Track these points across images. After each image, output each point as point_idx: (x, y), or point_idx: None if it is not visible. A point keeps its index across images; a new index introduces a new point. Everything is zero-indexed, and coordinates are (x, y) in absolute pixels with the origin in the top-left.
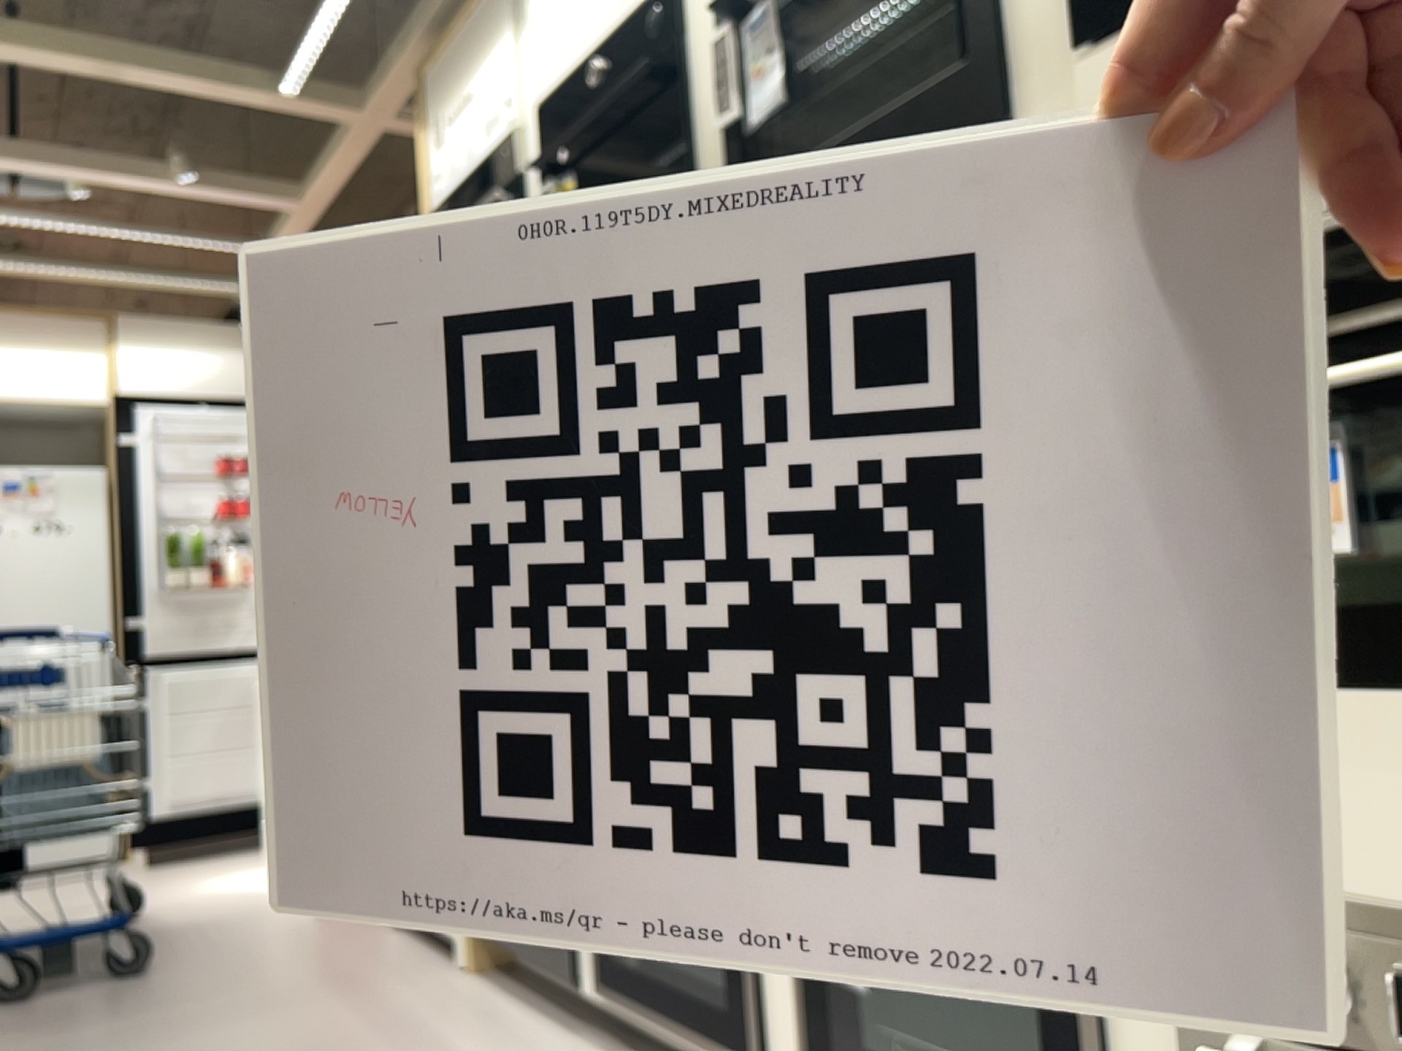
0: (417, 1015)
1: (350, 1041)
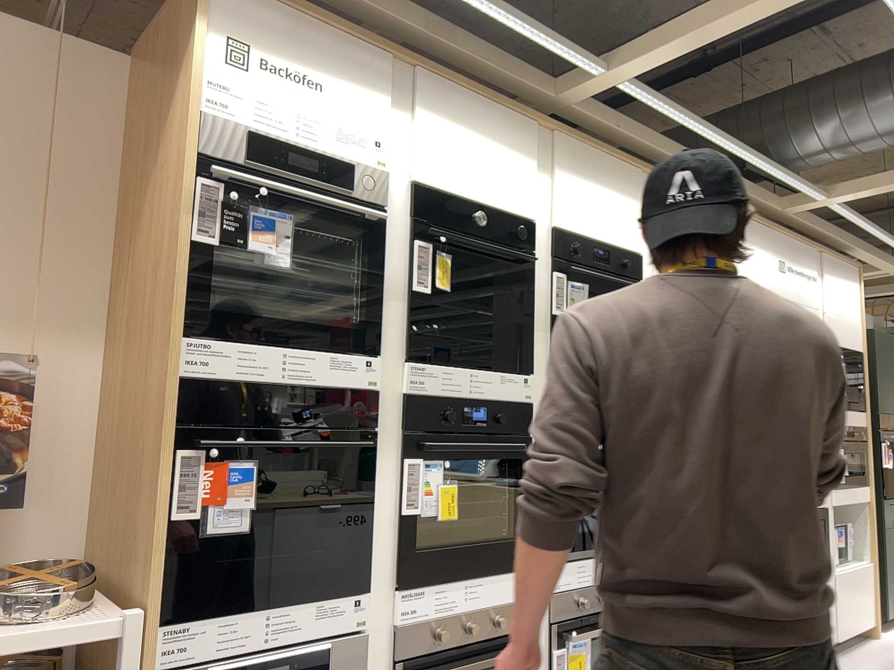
0: None
1: None
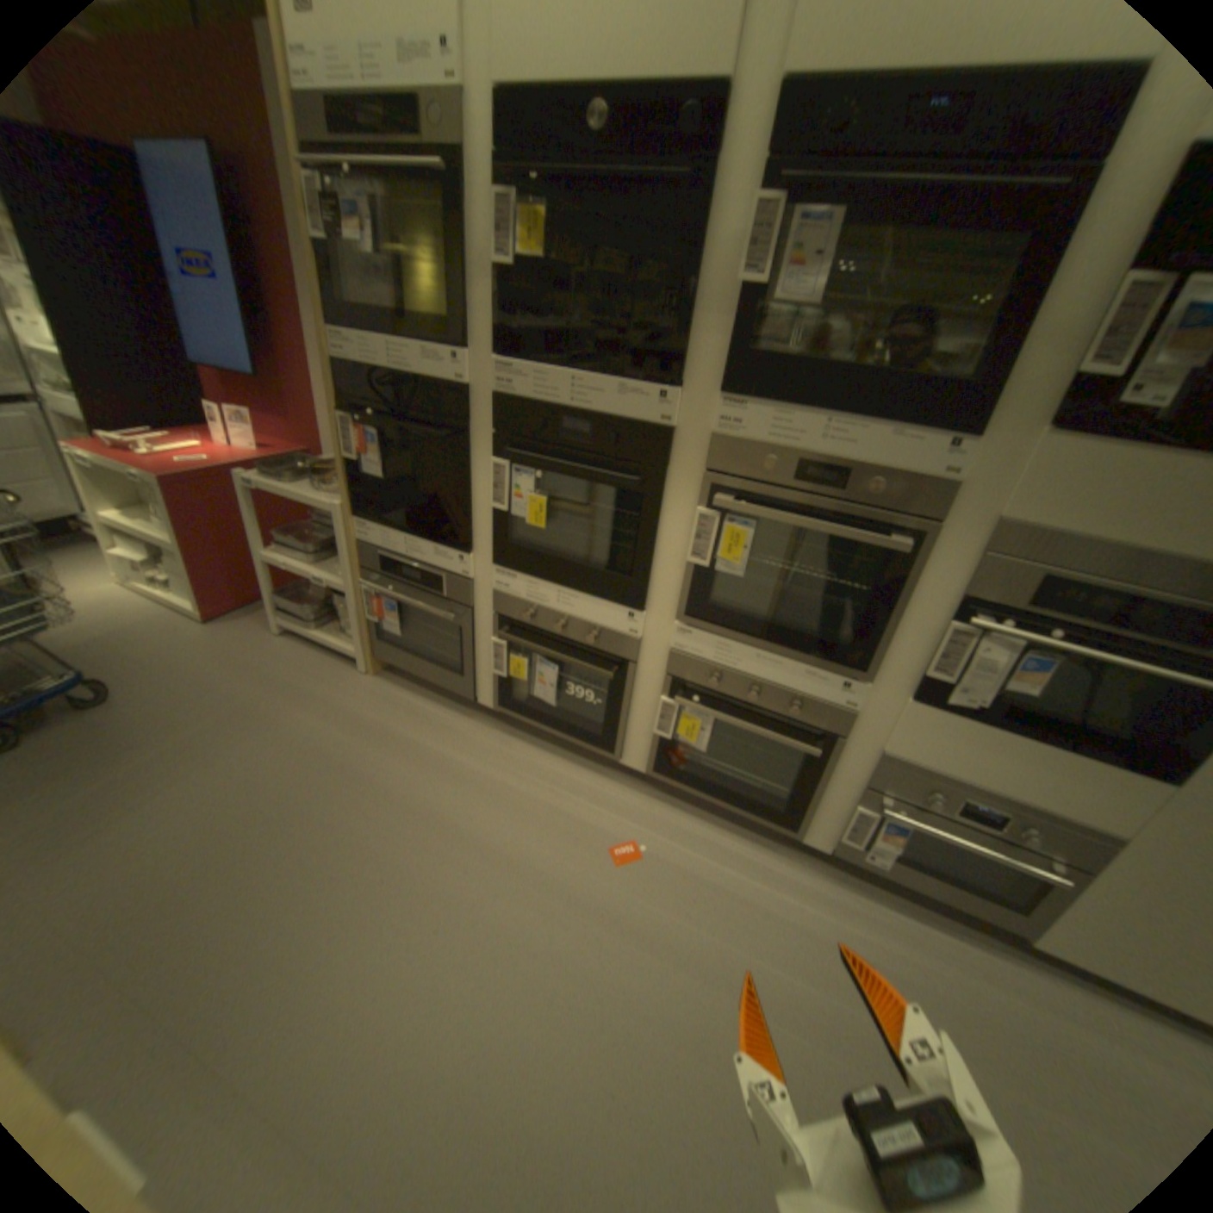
0: (365, 716)
1: (340, 744)
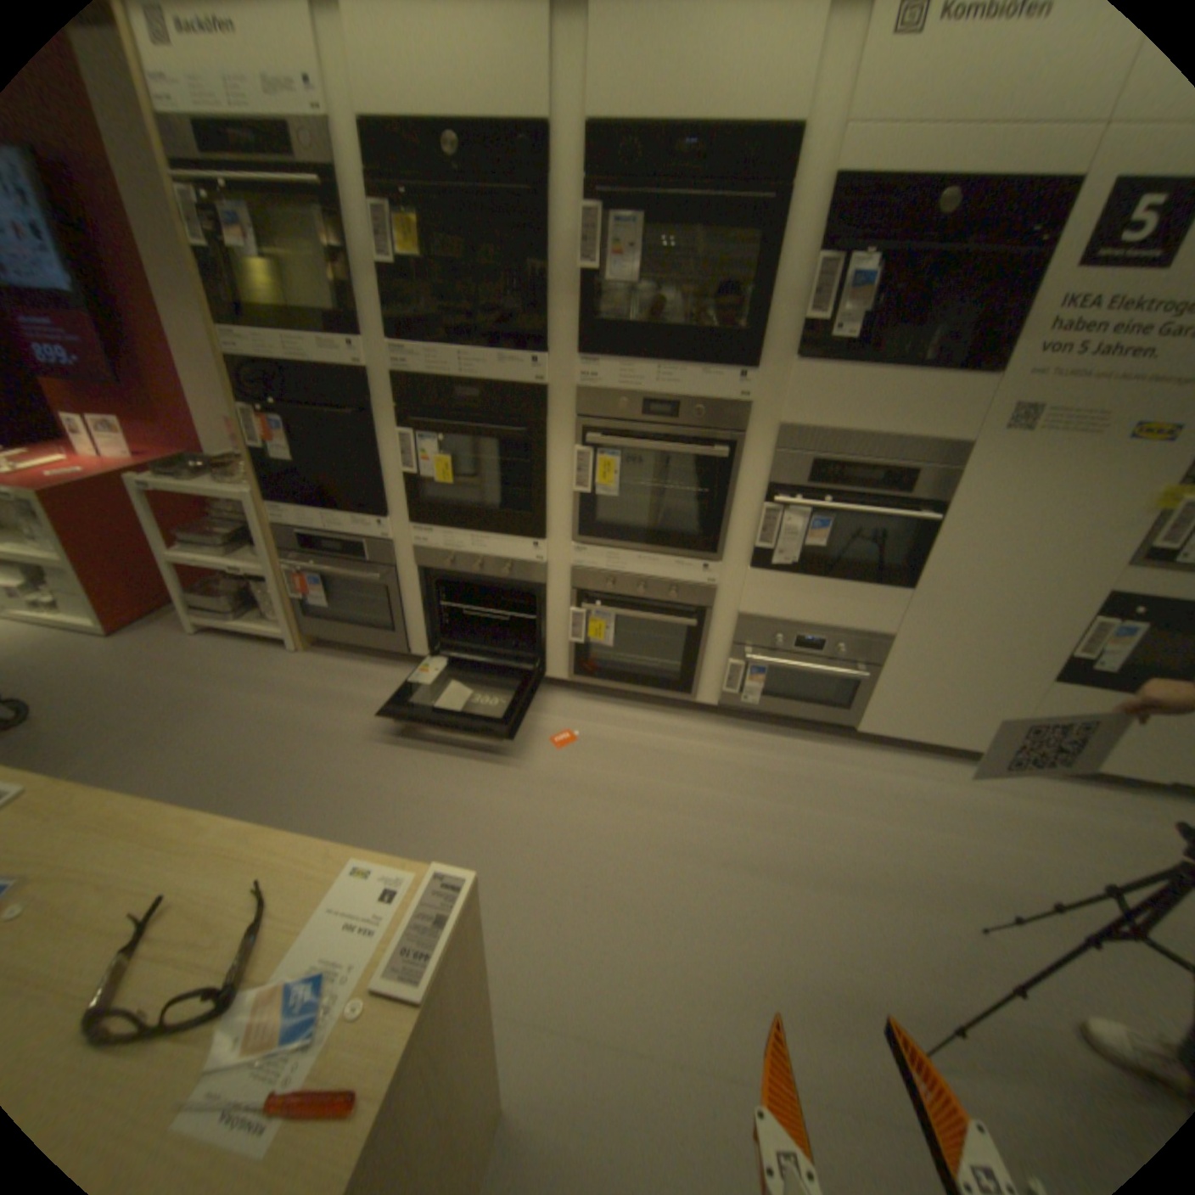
0: (305, 685)
1: (288, 711)
